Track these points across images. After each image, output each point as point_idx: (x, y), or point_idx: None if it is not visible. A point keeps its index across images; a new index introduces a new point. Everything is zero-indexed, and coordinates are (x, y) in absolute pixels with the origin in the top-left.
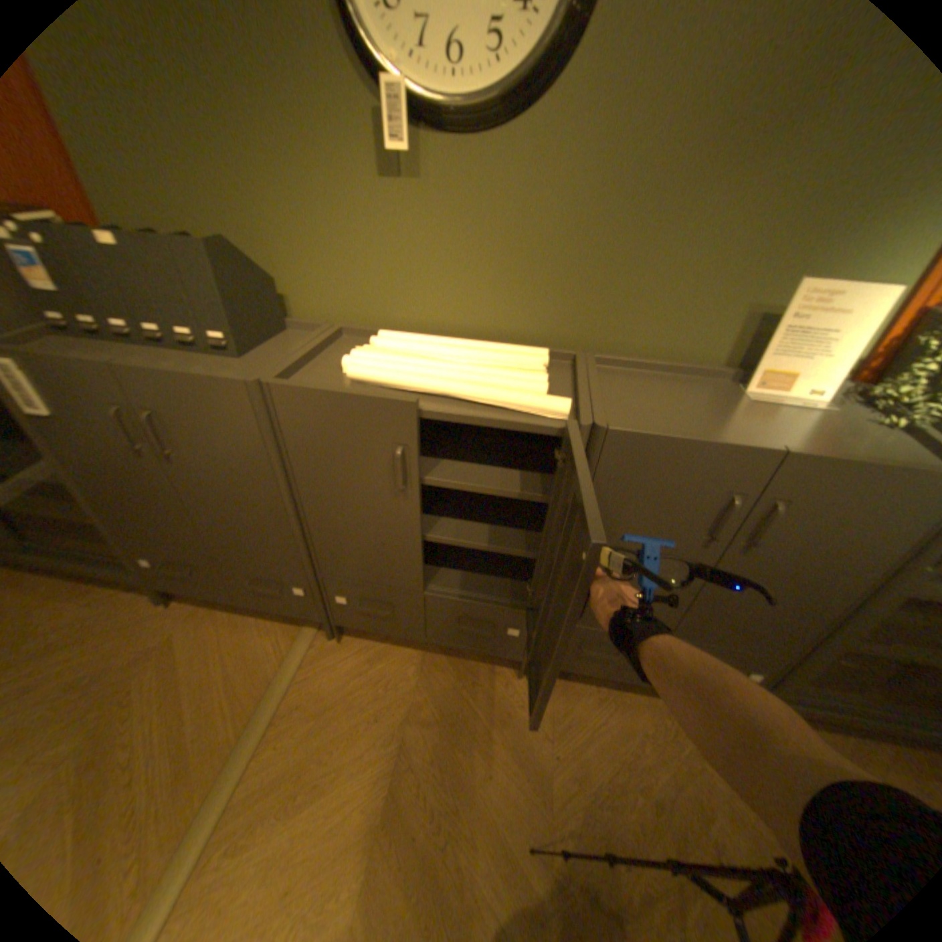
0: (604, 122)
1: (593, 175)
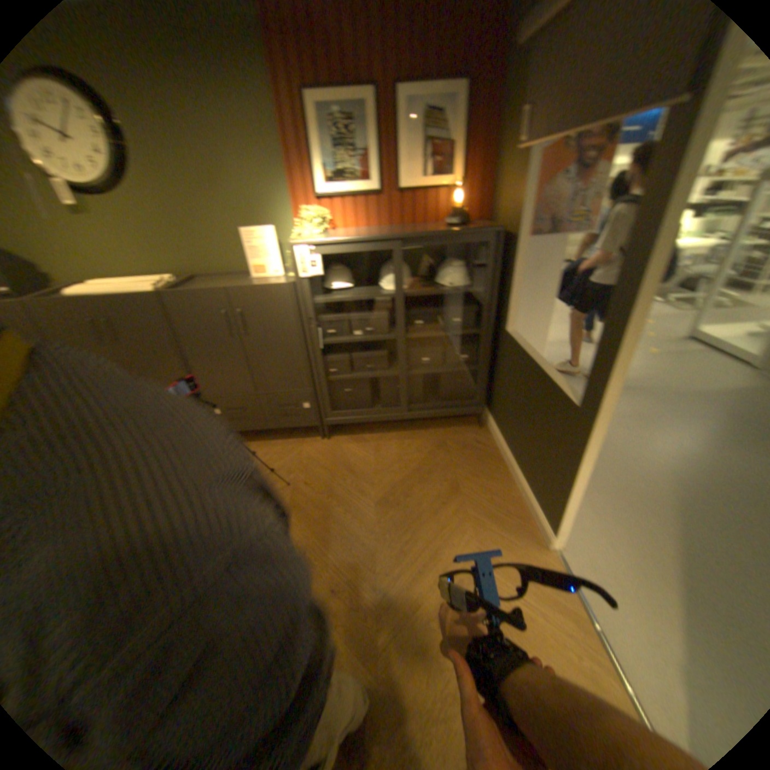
0: (149, 185)
1: (155, 203)
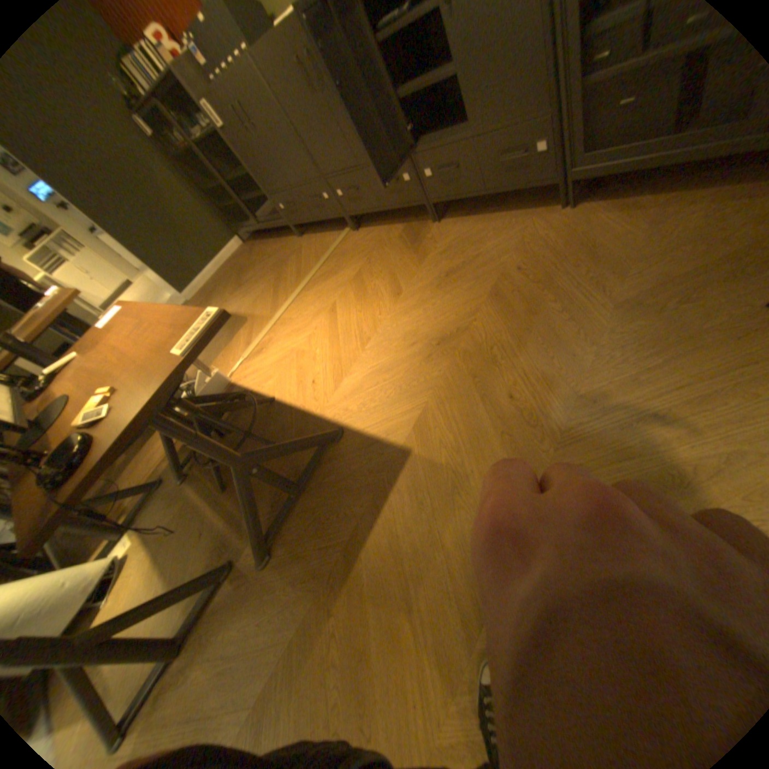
0: None
1: None
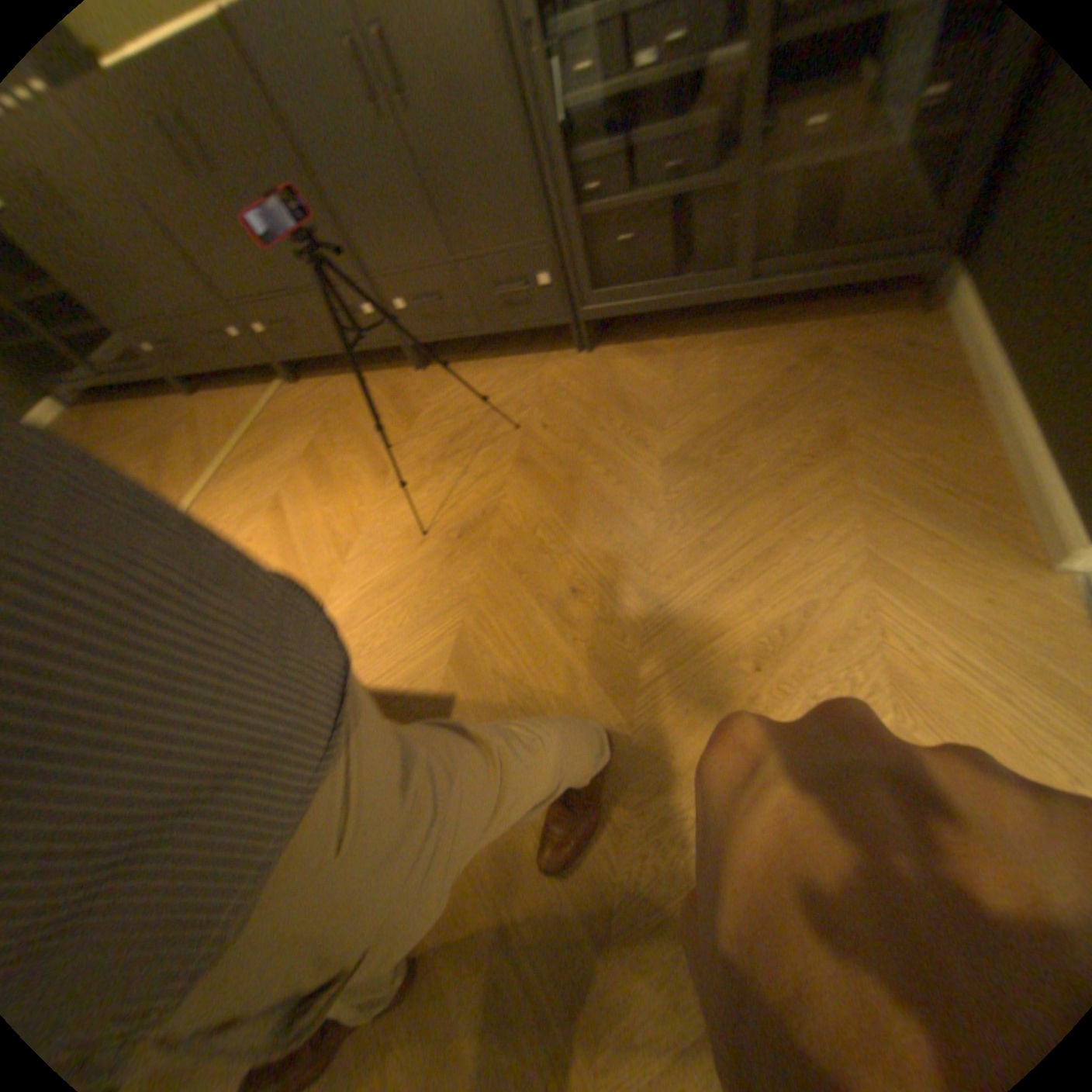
0: None
1: None
